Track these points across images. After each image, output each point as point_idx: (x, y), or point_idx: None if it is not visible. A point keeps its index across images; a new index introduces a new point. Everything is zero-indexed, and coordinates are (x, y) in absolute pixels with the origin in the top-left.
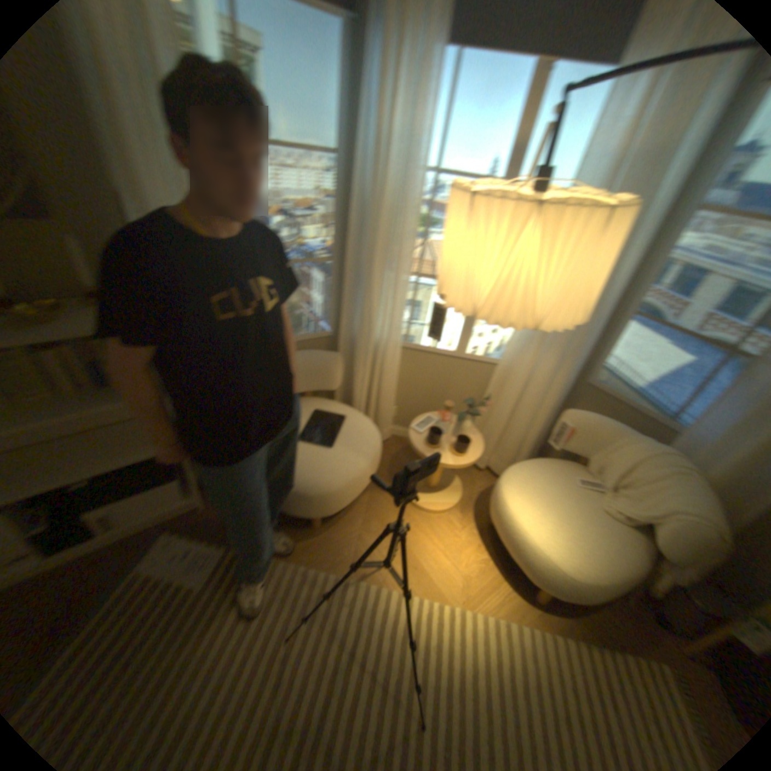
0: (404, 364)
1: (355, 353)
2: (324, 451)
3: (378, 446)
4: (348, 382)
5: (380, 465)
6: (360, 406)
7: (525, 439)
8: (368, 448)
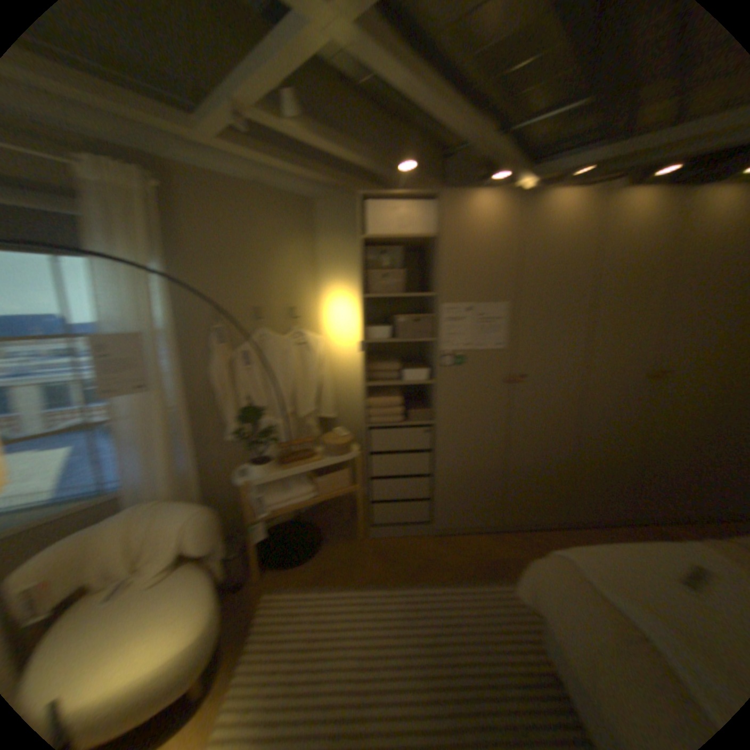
0: None
1: None
2: None
3: None
4: None
5: None
6: None
7: None
8: None
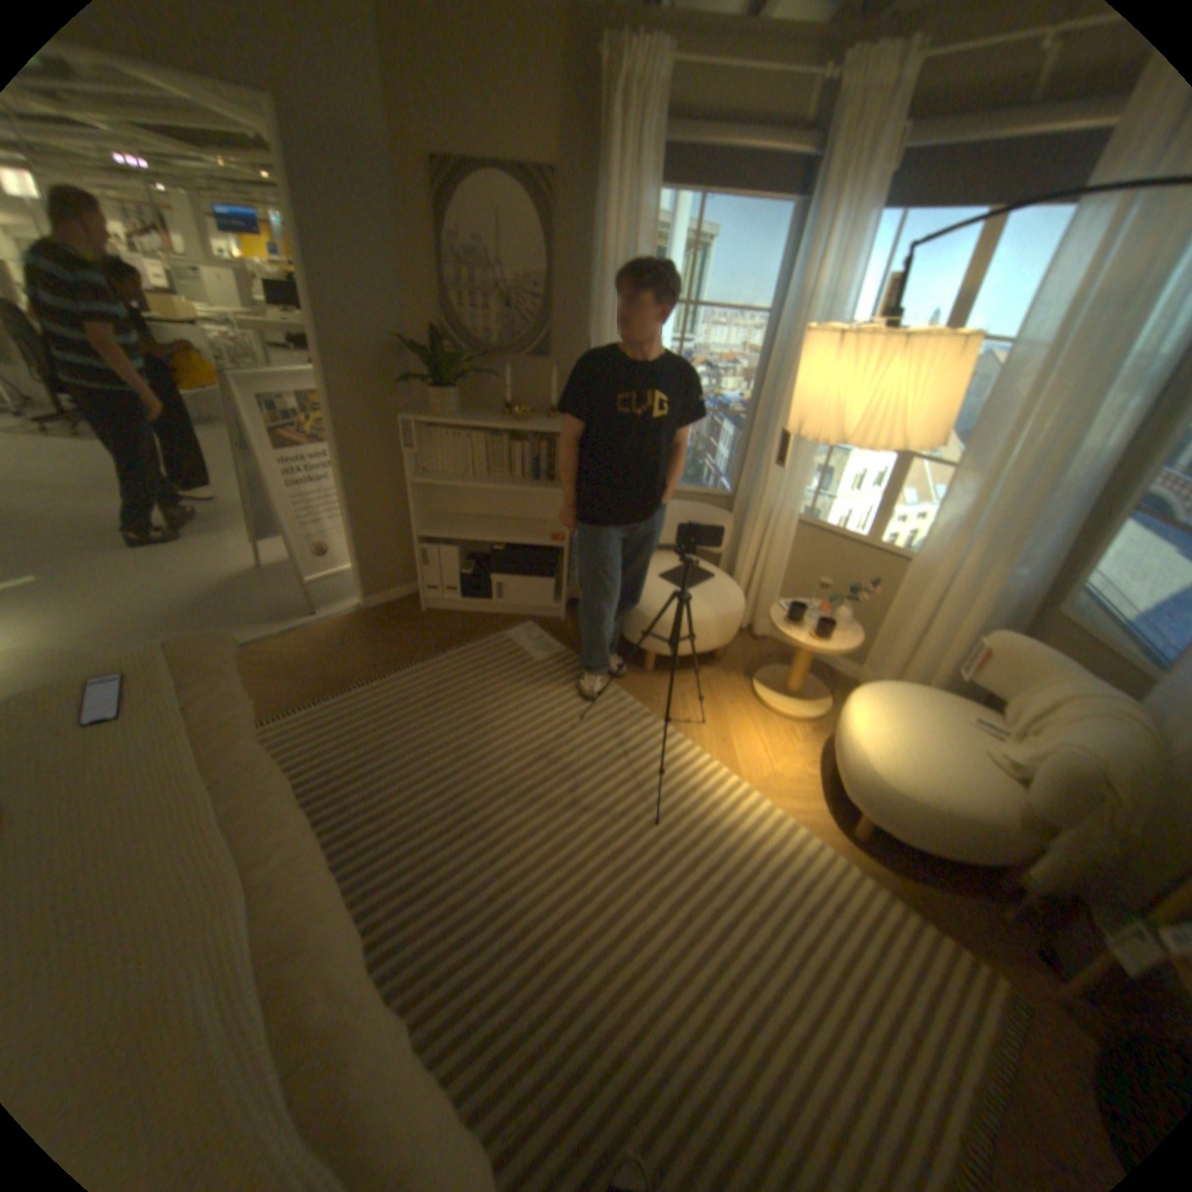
0: (801, 545)
1: (746, 520)
2: (673, 590)
3: (731, 609)
4: (732, 553)
5: (739, 656)
6: (736, 580)
7: (941, 674)
8: (718, 605)
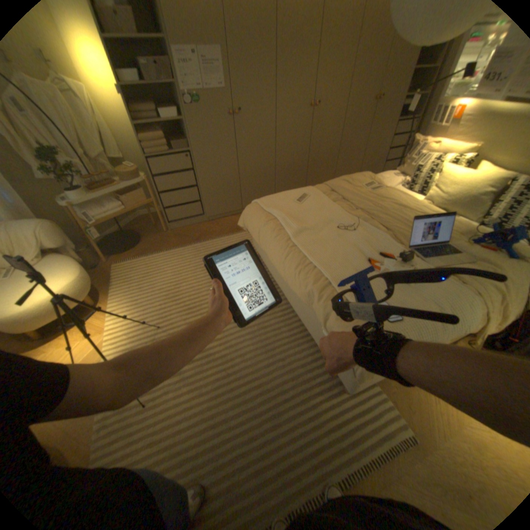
0: None
1: None
2: None
3: None
4: None
5: None
6: None
7: None
8: None
